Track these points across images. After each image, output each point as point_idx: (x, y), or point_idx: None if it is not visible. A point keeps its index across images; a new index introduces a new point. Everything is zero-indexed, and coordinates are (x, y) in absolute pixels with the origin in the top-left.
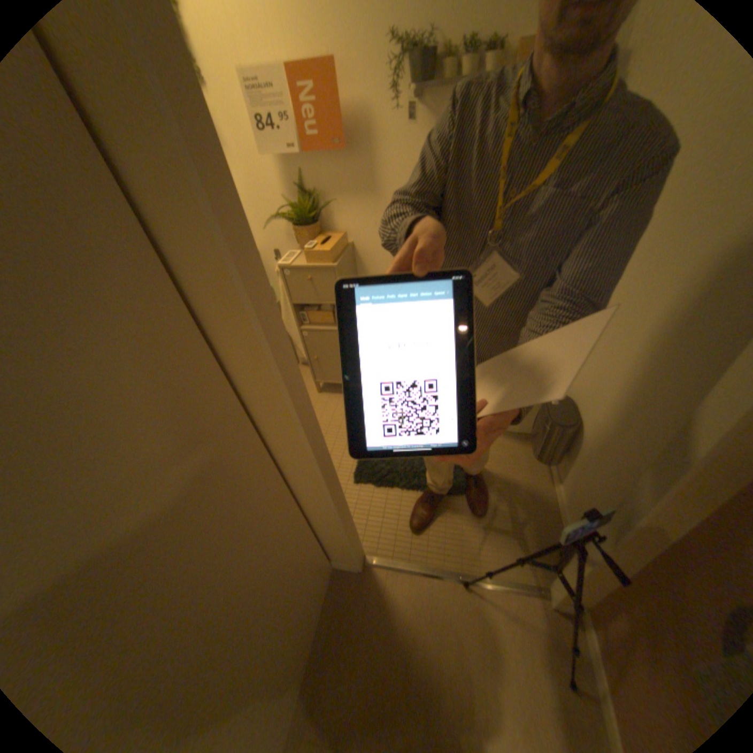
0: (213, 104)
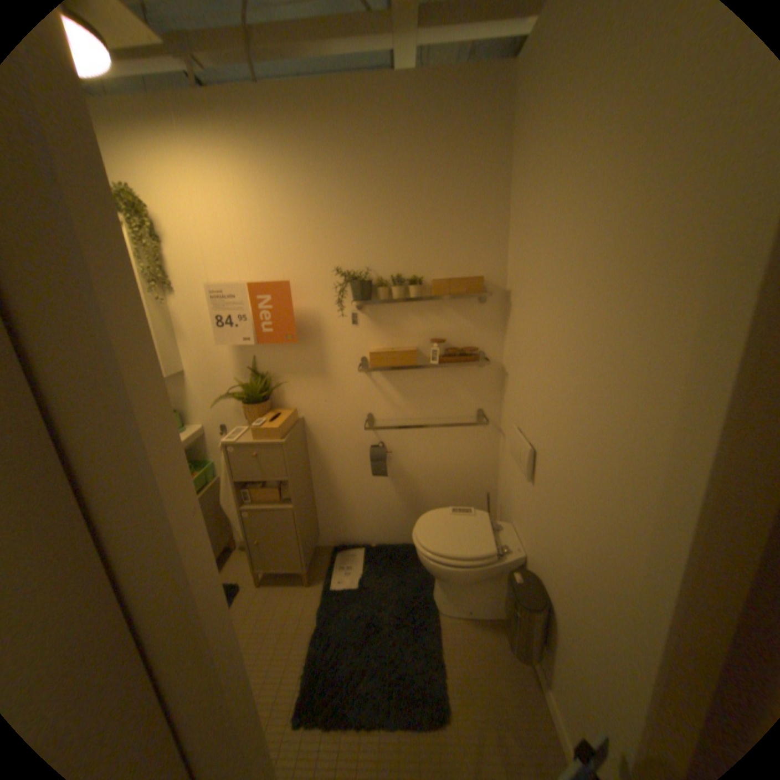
0: (179, 305)
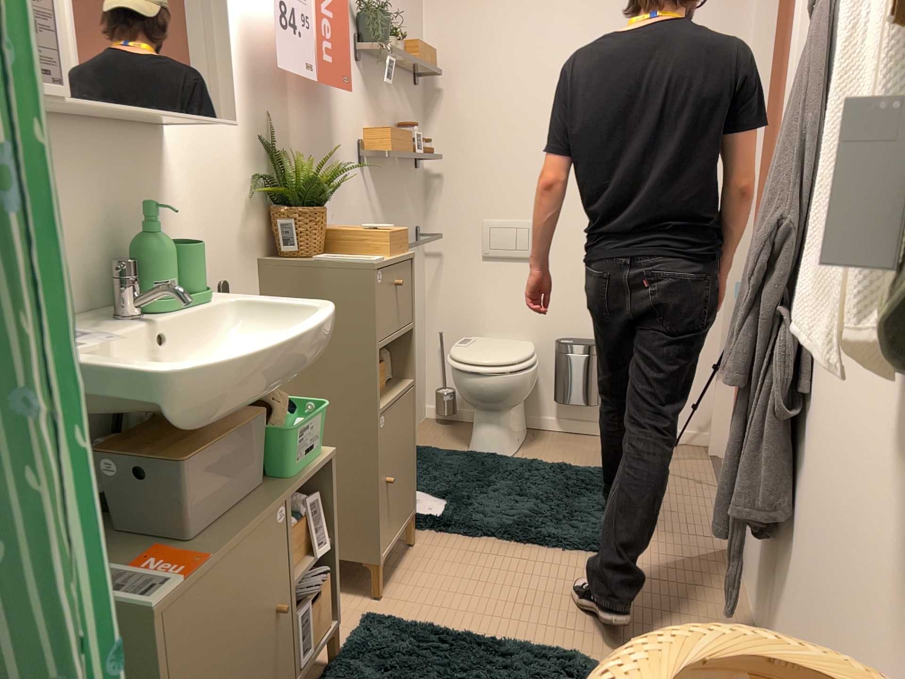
0: None
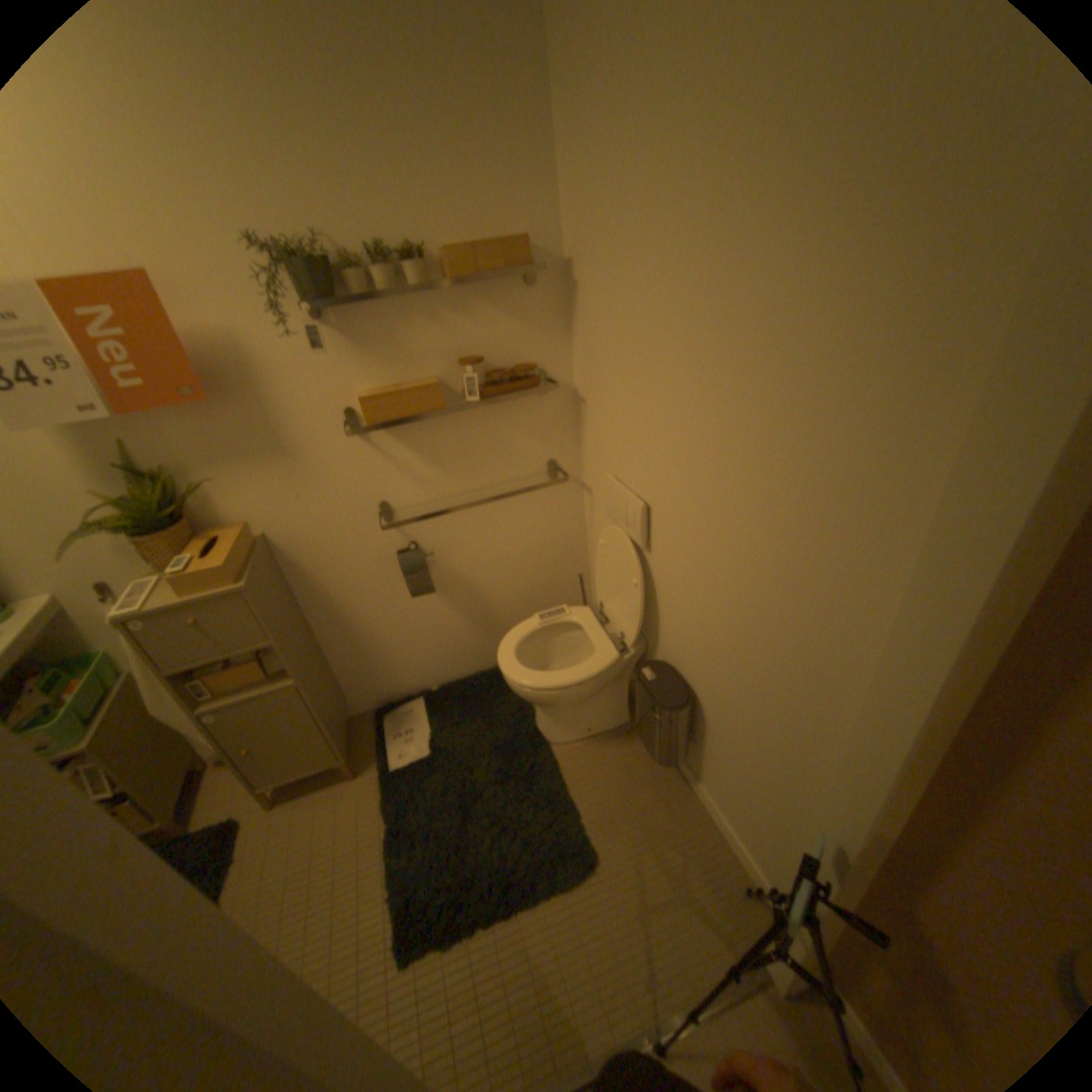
0: None
